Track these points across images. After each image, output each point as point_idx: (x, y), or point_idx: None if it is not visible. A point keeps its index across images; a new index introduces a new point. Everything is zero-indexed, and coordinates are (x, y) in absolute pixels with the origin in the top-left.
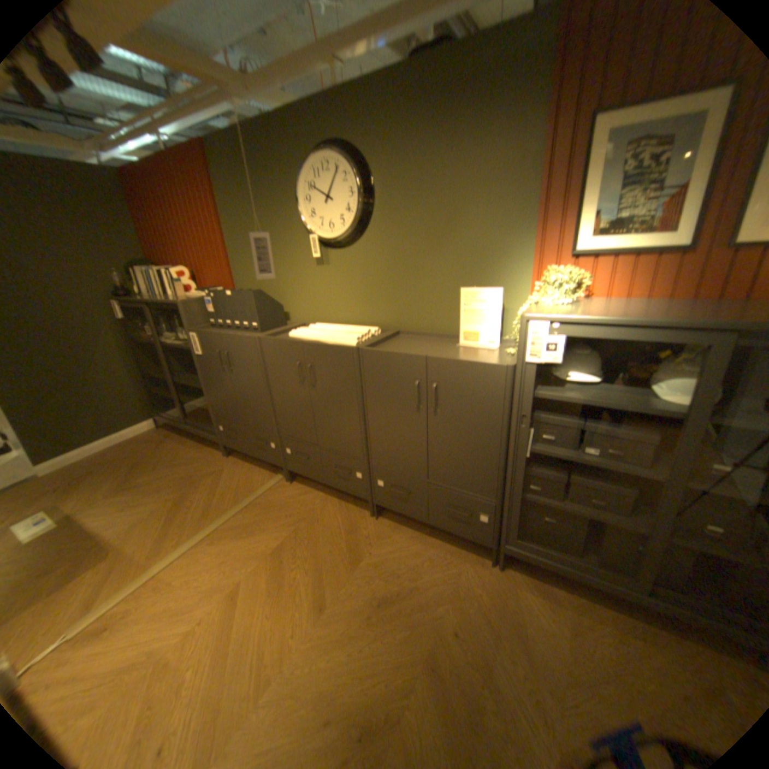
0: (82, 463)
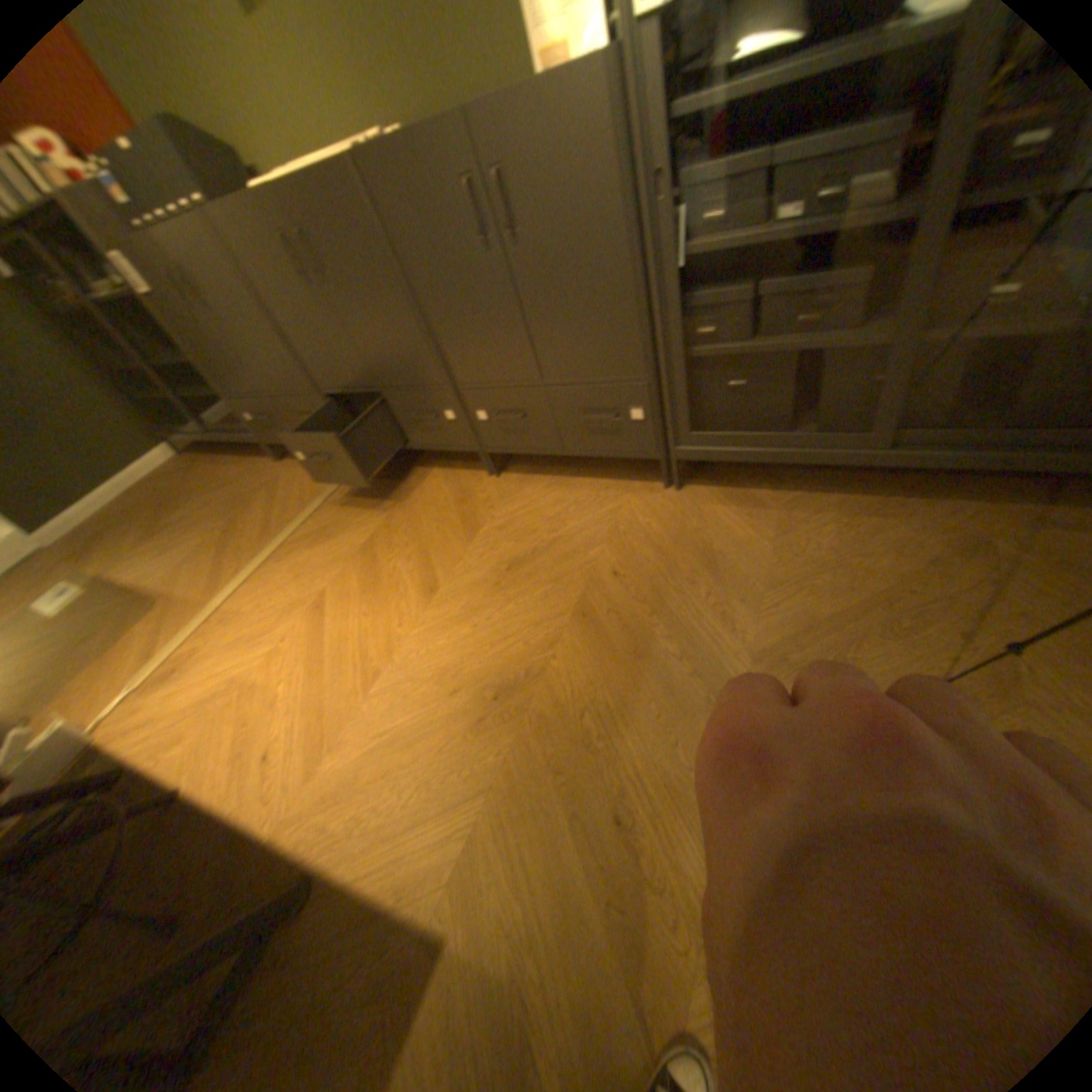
0: (92, 521)
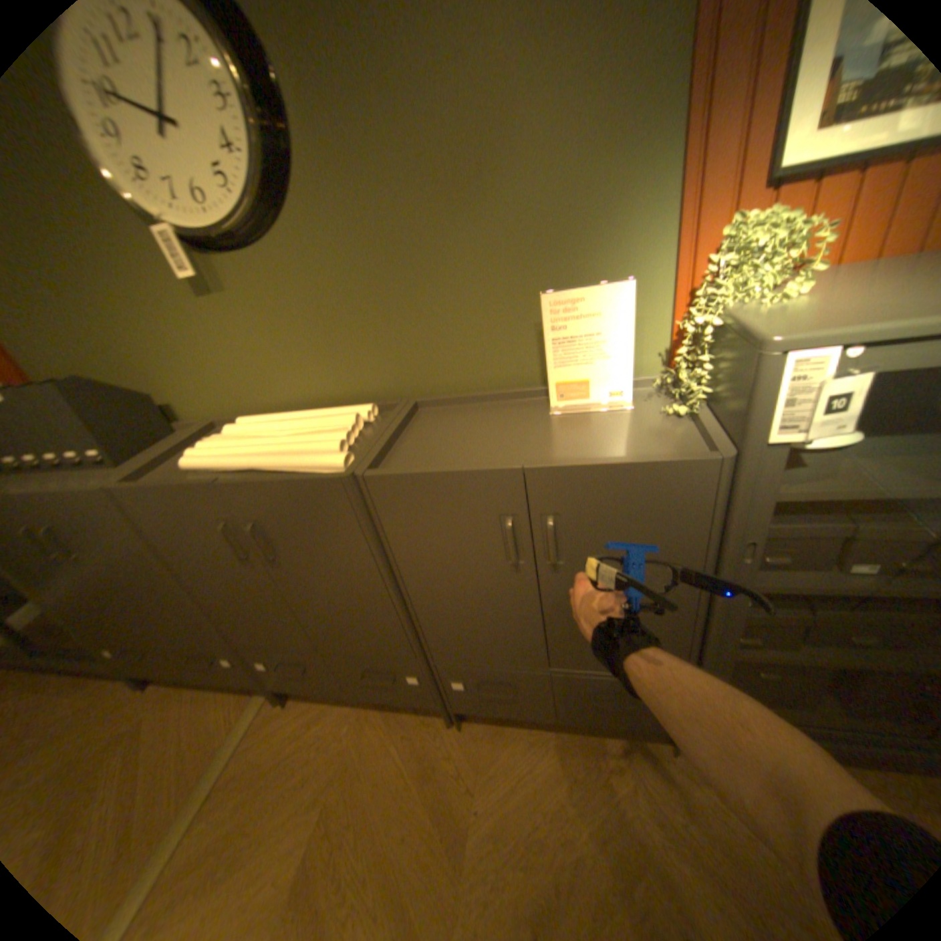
0: None
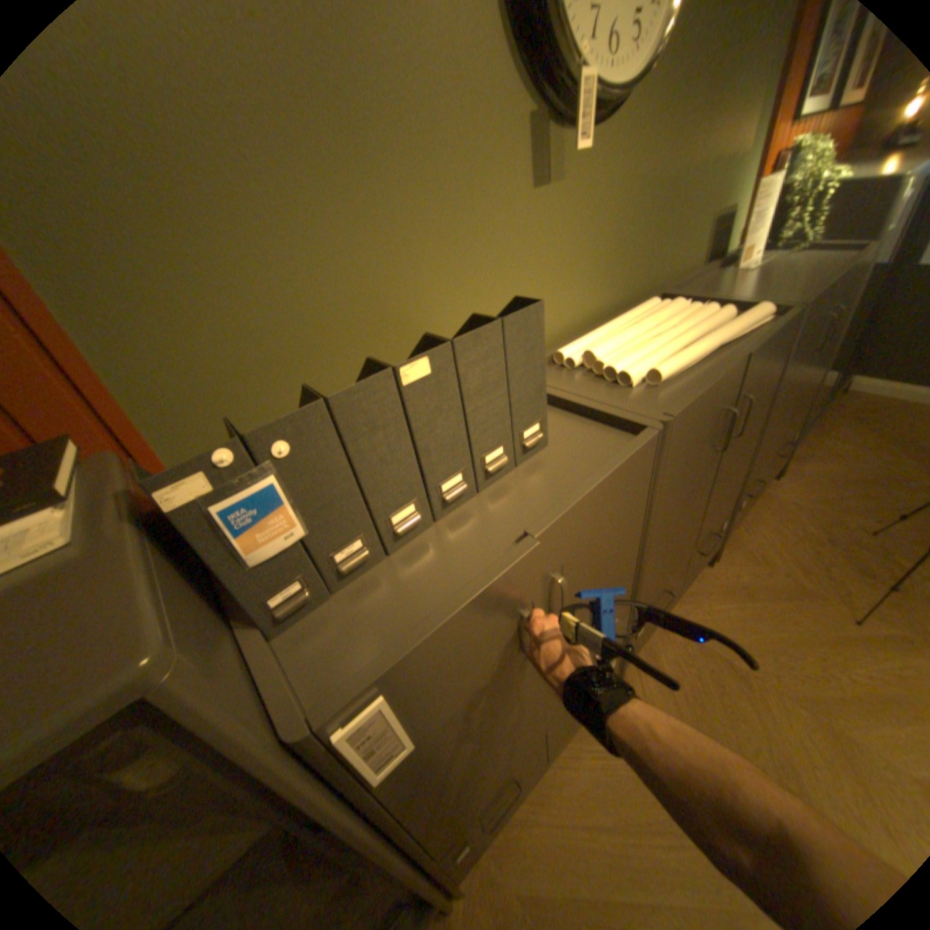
0: None
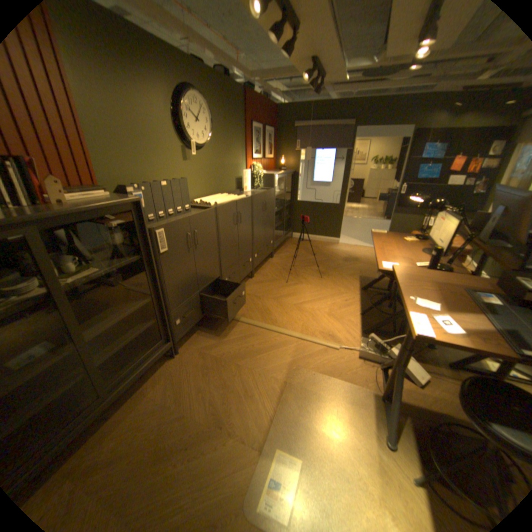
0: None
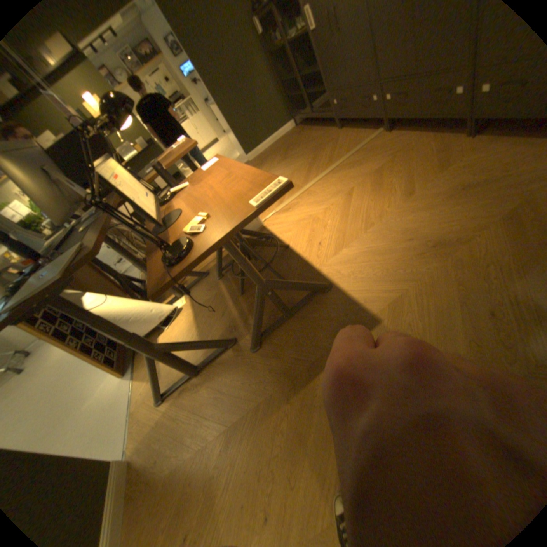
0: (264, 151)
